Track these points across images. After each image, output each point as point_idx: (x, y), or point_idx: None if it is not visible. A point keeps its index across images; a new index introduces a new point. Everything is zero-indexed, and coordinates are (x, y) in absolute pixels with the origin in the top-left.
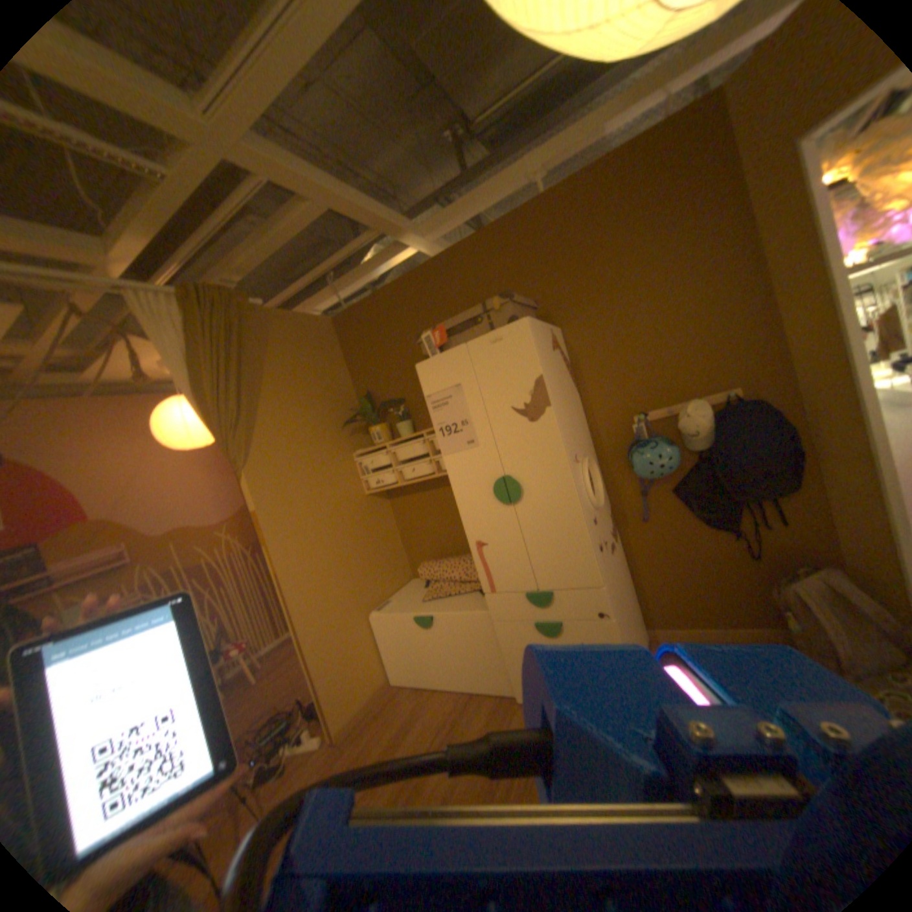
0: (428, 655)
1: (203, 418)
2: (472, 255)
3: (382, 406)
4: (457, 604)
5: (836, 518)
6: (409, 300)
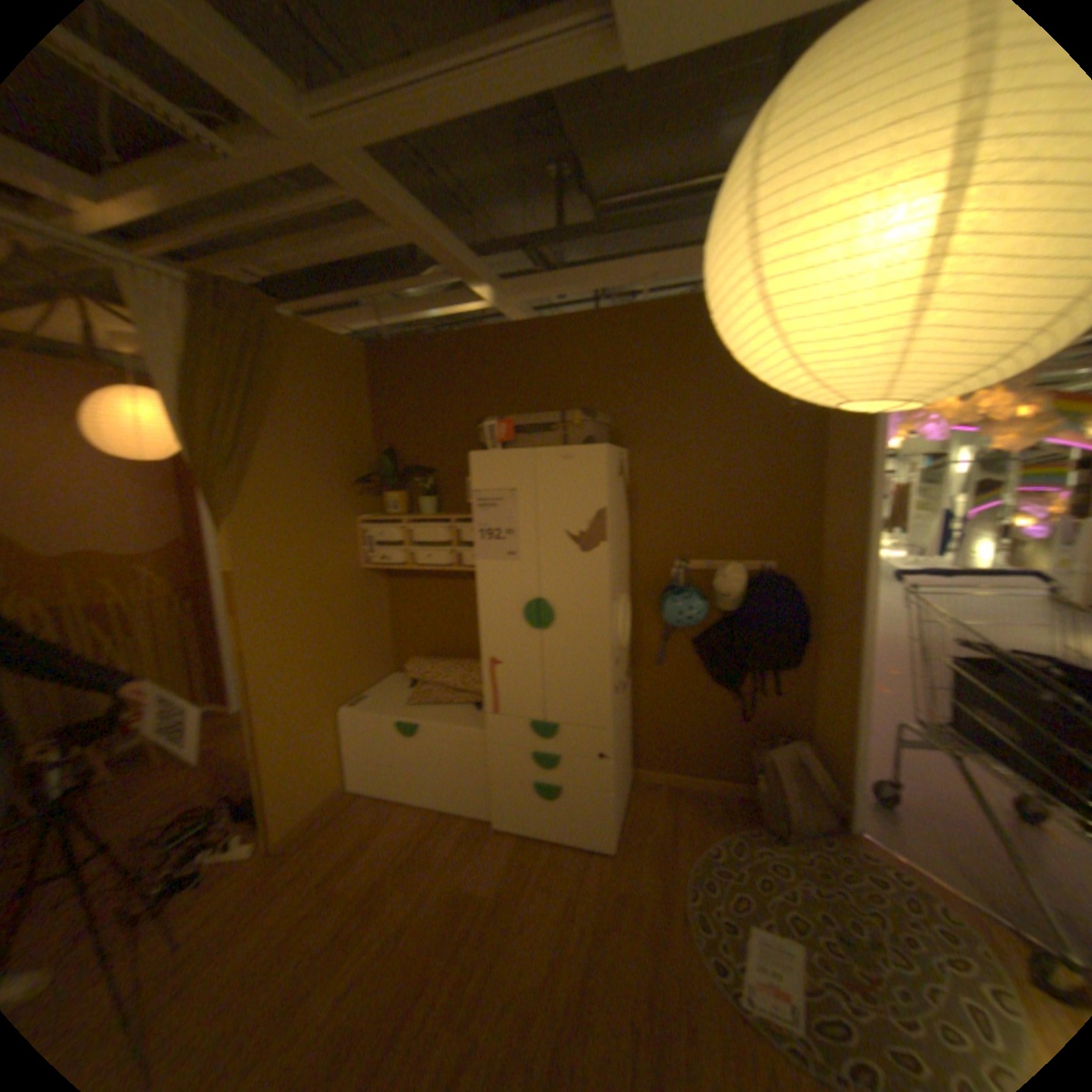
0: (401, 767)
1: (184, 447)
2: (554, 342)
3: (406, 474)
4: (447, 718)
5: (819, 699)
6: (468, 364)
